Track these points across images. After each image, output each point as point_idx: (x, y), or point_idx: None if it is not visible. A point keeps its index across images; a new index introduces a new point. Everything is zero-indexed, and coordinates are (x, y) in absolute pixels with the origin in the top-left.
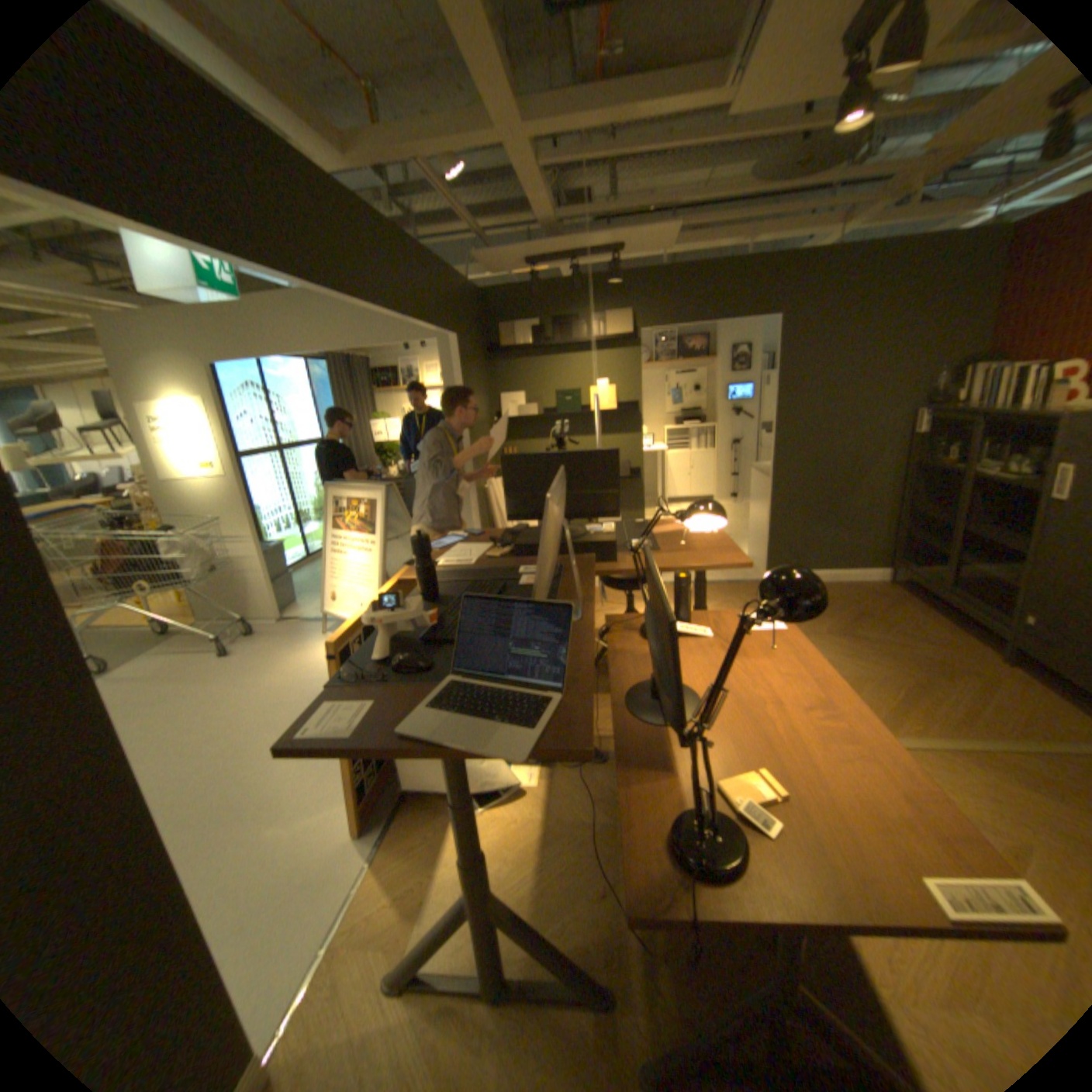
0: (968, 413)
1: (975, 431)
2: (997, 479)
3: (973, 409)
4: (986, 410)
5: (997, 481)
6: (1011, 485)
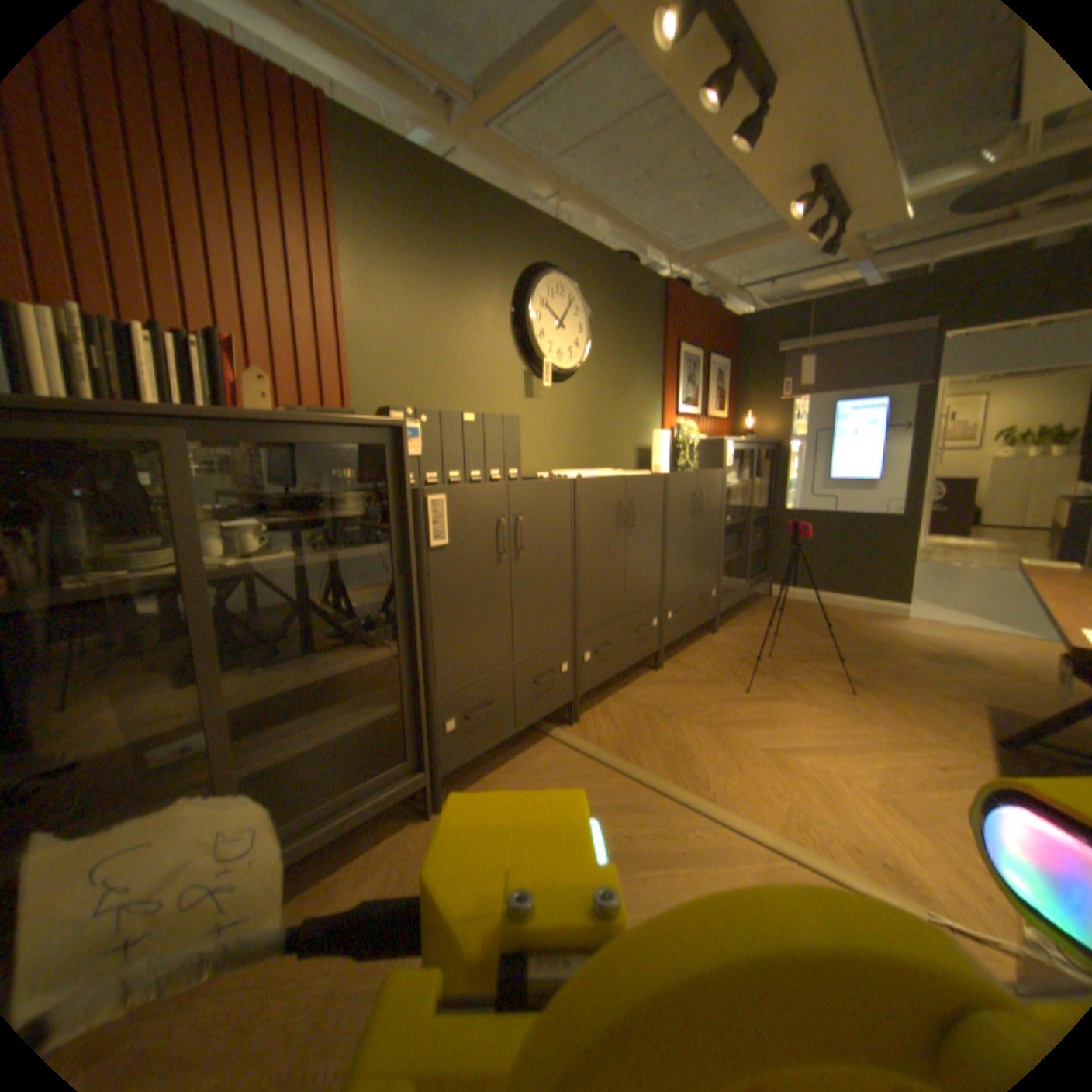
0: (116, 416)
1: (167, 464)
2: (270, 563)
3: (145, 403)
4: (203, 407)
5: (271, 567)
6: (311, 561)
